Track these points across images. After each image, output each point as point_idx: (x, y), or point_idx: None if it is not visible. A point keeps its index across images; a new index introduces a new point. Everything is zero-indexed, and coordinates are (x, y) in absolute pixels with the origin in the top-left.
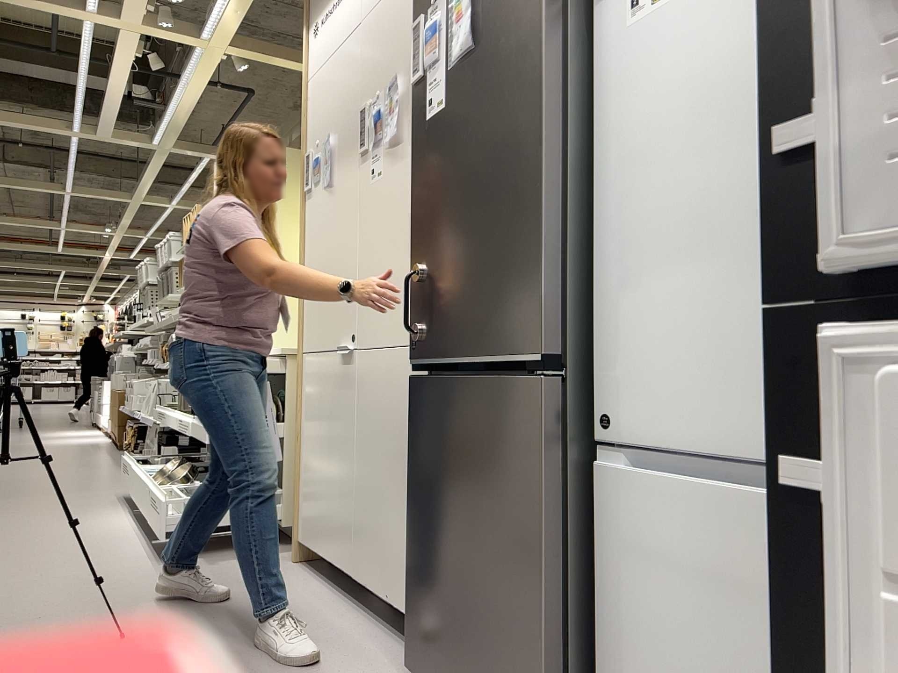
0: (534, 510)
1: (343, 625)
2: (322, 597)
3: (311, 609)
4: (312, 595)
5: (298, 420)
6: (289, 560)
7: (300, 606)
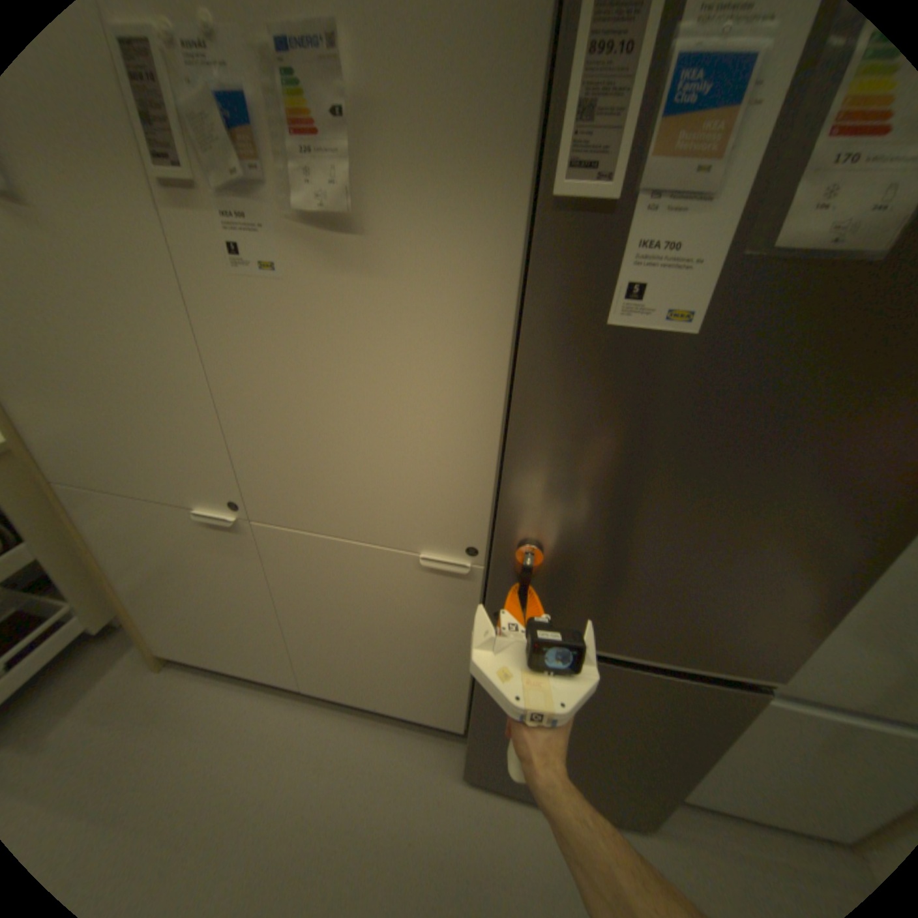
0: (708, 752)
1: (329, 743)
2: (259, 712)
3: (269, 740)
4: (243, 715)
5: (91, 559)
6: (144, 669)
7: (253, 743)
